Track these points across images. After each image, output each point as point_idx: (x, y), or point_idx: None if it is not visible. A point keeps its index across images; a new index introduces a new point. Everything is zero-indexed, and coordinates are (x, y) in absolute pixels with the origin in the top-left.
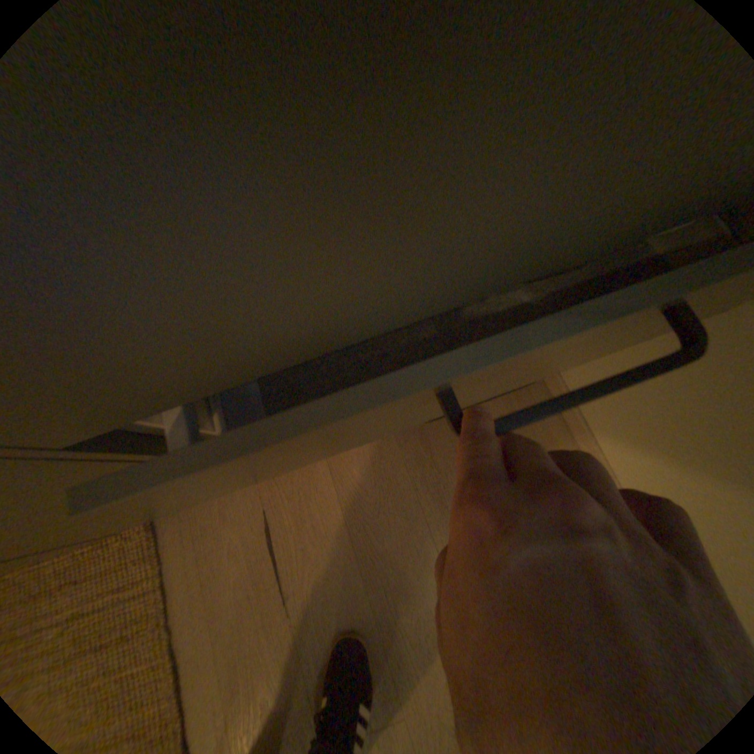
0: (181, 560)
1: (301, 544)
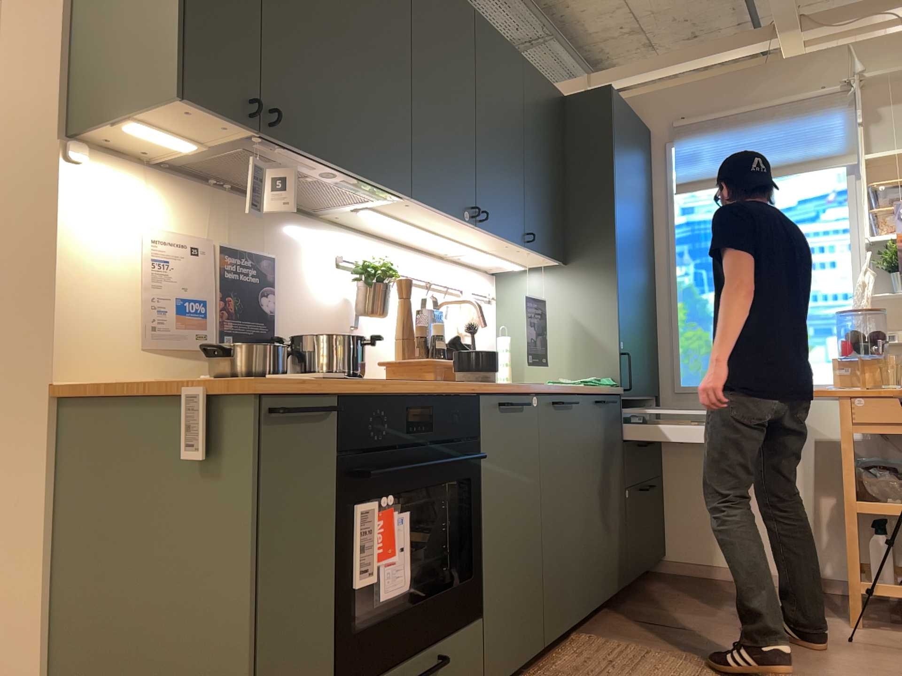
0: (622, 639)
1: (660, 619)
